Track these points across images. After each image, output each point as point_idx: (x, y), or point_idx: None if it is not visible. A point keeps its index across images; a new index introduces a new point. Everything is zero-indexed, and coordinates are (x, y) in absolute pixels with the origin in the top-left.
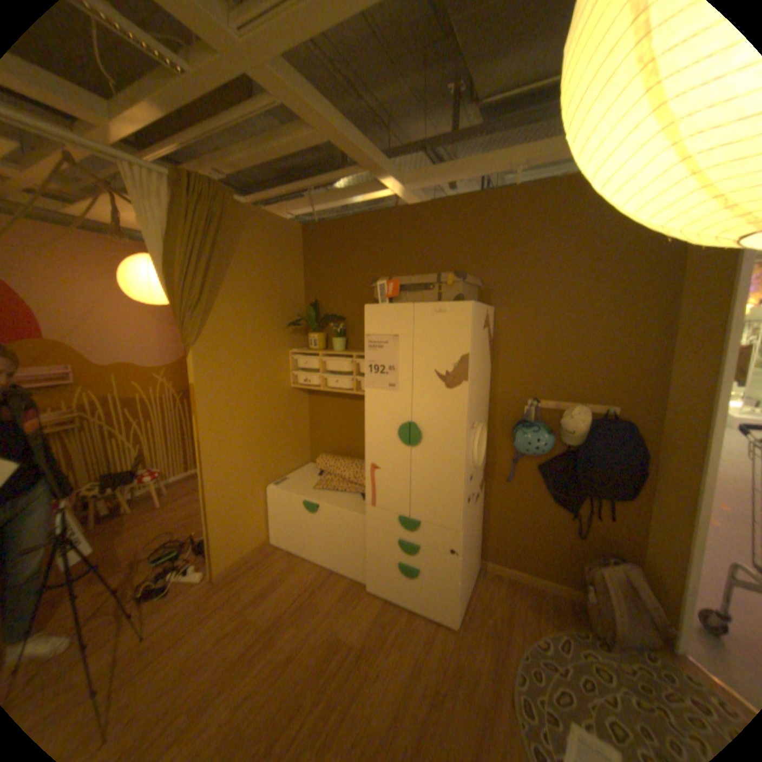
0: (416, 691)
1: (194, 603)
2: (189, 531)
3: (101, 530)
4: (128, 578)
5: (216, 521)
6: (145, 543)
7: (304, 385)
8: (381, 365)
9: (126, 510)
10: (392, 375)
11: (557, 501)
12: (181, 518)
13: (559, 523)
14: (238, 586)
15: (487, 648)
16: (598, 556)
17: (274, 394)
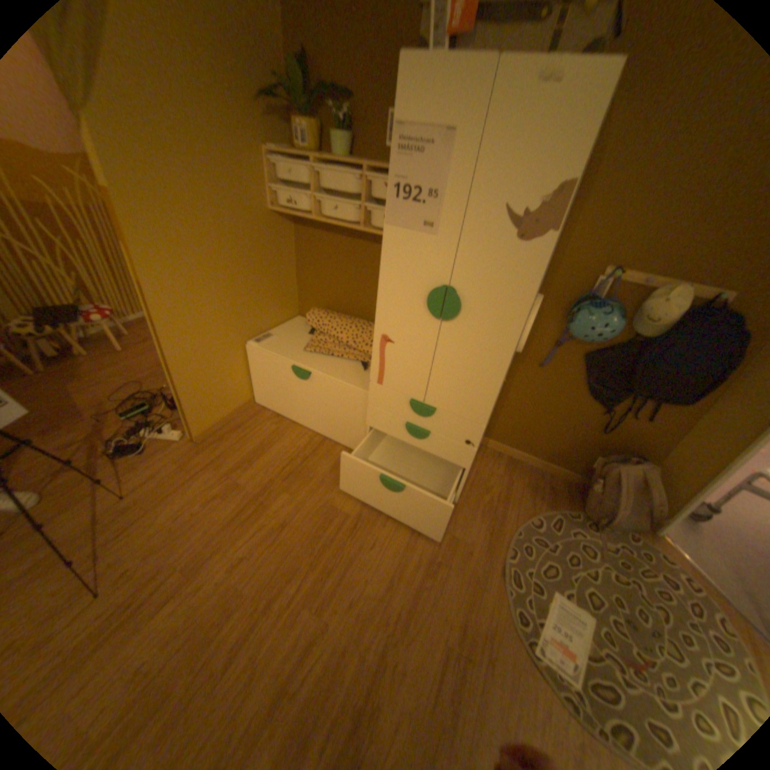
0: (411, 560)
1: (175, 463)
2: (161, 382)
3: (53, 373)
4: (95, 432)
5: (185, 383)
6: (110, 393)
7: (287, 210)
8: (415, 187)
9: (80, 351)
10: (432, 207)
11: (593, 395)
12: (149, 366)
13: (584, 415)
14: (223, 448)
15: (482, 523)
16: (613, 449)
17: (245, 220)
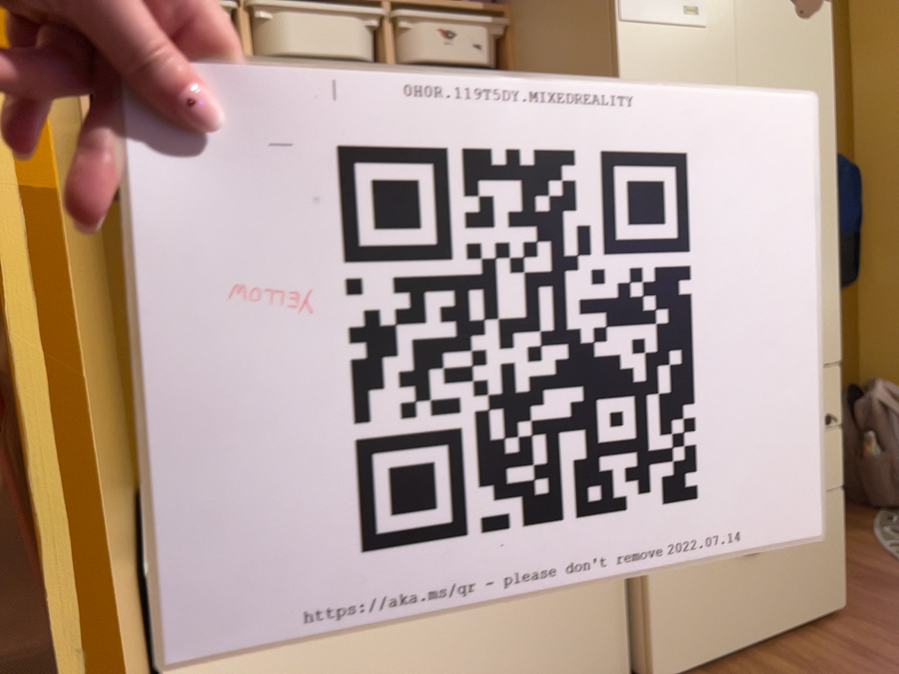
0: None
1: None
2: None
3: None
4: None
5: None
6: None
7: None
8: None
9: None
10: None
11: None
12: None
13: None
14: None
15: (895, 596)
16: None
17: None
